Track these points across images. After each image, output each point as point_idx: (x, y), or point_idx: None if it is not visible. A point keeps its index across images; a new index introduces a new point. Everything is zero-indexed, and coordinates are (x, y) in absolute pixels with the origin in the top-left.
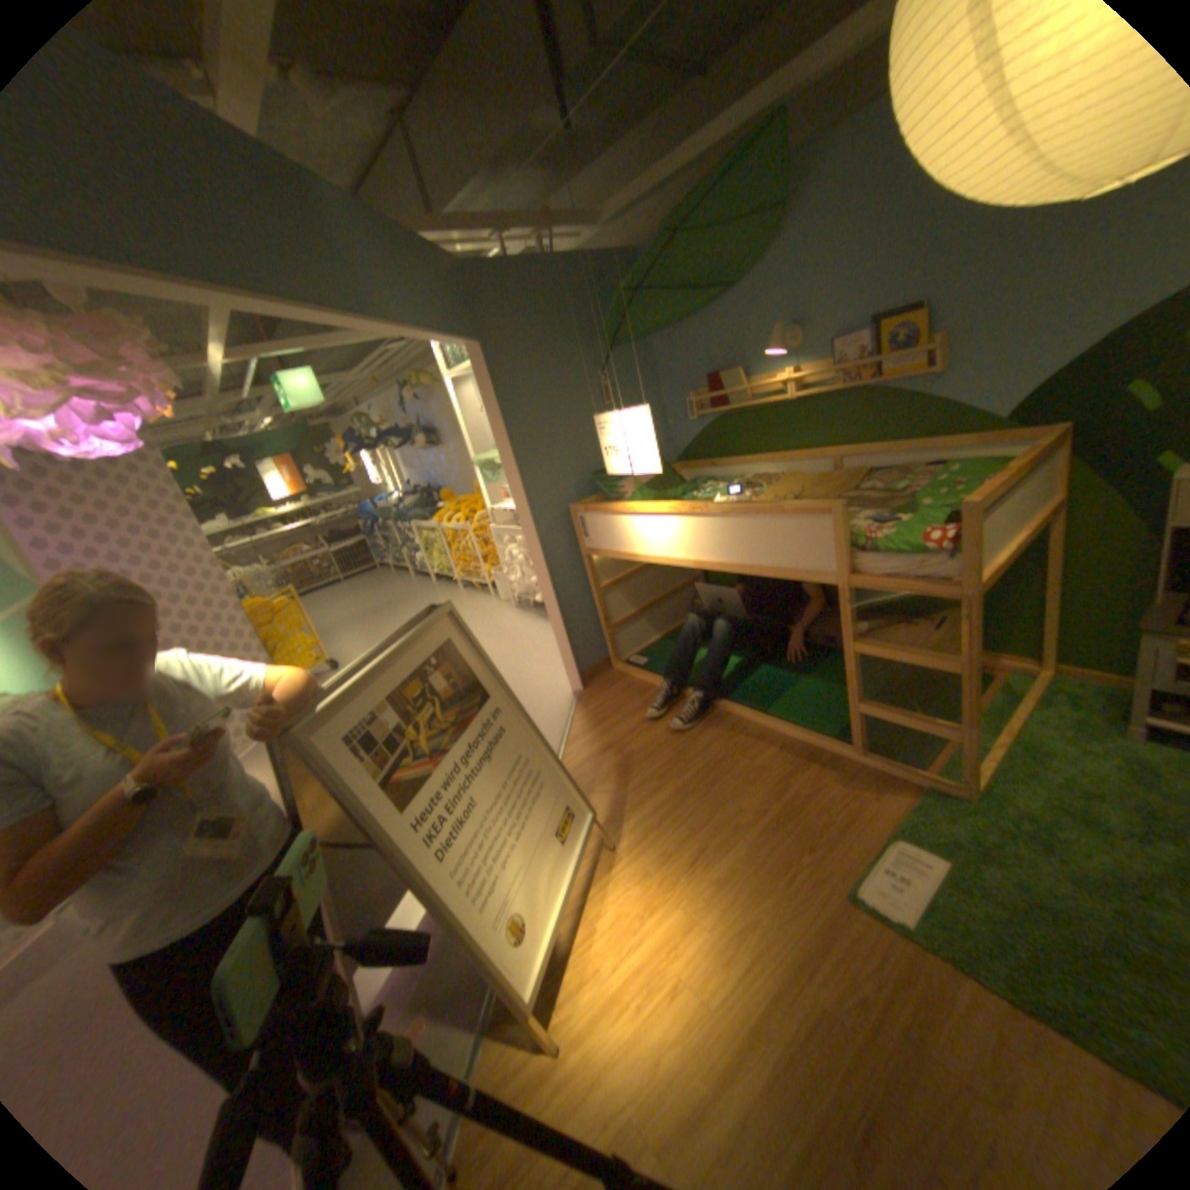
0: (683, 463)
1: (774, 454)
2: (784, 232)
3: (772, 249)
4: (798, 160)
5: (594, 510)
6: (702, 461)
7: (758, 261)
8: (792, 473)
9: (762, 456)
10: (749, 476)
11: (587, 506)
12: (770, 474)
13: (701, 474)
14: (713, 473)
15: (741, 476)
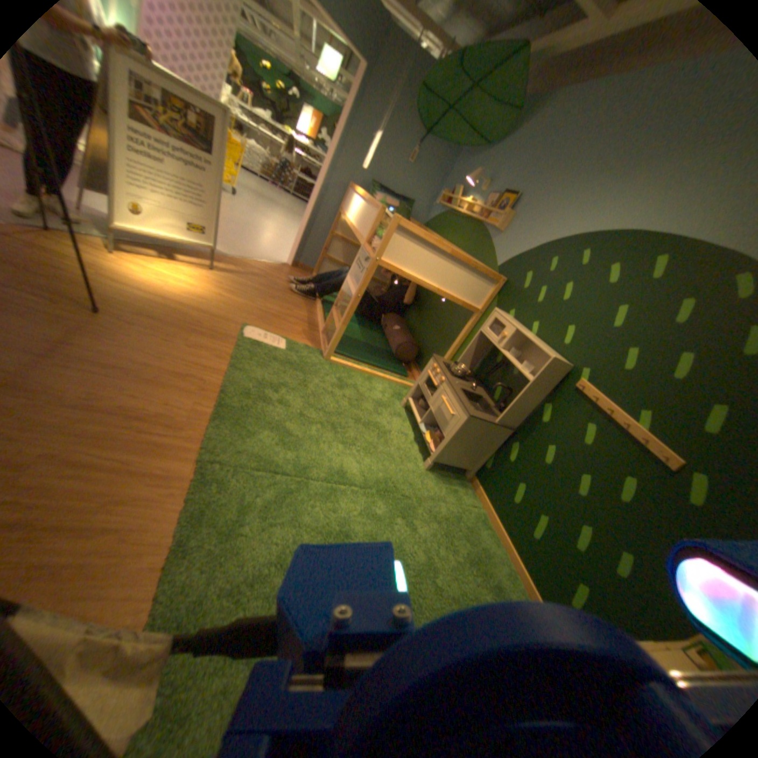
0: None
1: None
2: (519, 130)
3: (511, 137)
4: (546, 96)
5: (352, 188)
6: None
7: (505, 140)
8: None
9: None
10: None
11: (353, 186)
12: None
13: None
14: None
15: None
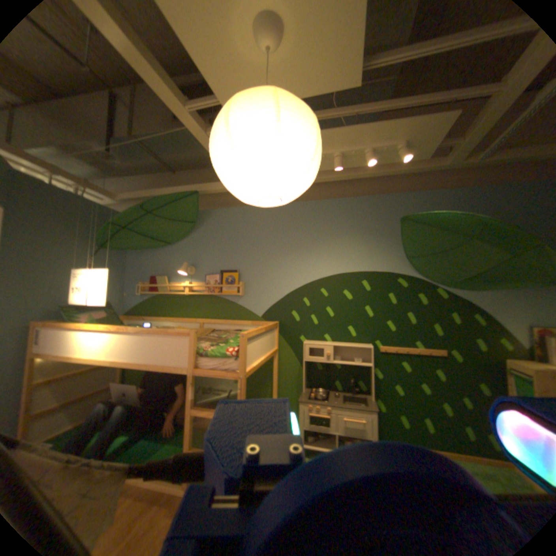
0: (125, 315)
1: (173, 317)
2: (193, 231)
3: (187, 235)
4: (201, 211)
5: (48, 325)
6: (136, 316)
7: (181, 238)
8: (180, 327)
9: (167, 317)
10: (159, 326)
11: (43, 322)
12: (169, 326)
13: (133, 322)
14: (140, 322)
15: (155, 325)
